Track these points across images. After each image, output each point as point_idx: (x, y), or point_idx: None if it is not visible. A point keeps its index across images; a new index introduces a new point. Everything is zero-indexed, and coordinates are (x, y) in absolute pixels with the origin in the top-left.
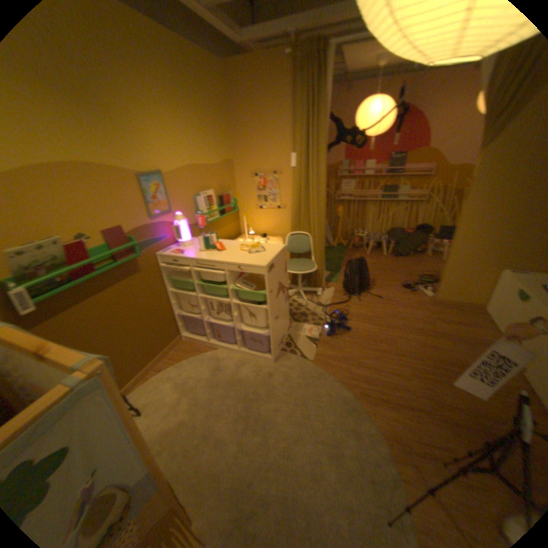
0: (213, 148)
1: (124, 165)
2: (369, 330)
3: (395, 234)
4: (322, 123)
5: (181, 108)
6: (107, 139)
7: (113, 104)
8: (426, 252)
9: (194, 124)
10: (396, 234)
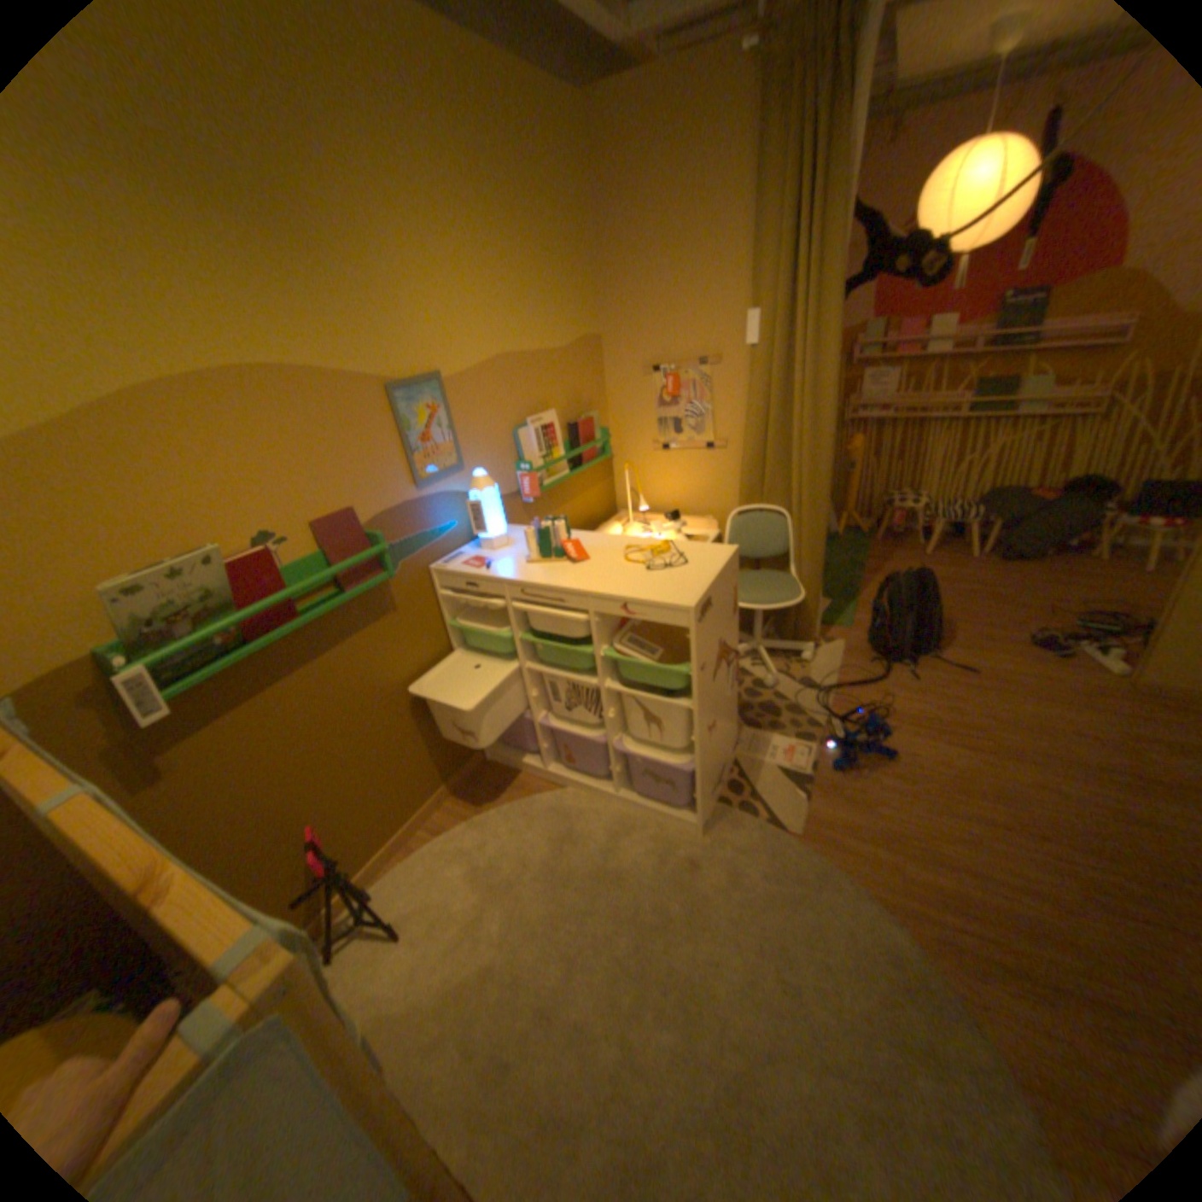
0: (560, 310)
1: (362, 365)
2: (949, 760)
3: (1009, 502)
4: (838, 227)
5: (488, 220)
6: (323, 307)
7: (336, 221)
8: (1097, 550)
9: (518, 255)
10: (1010, 504)
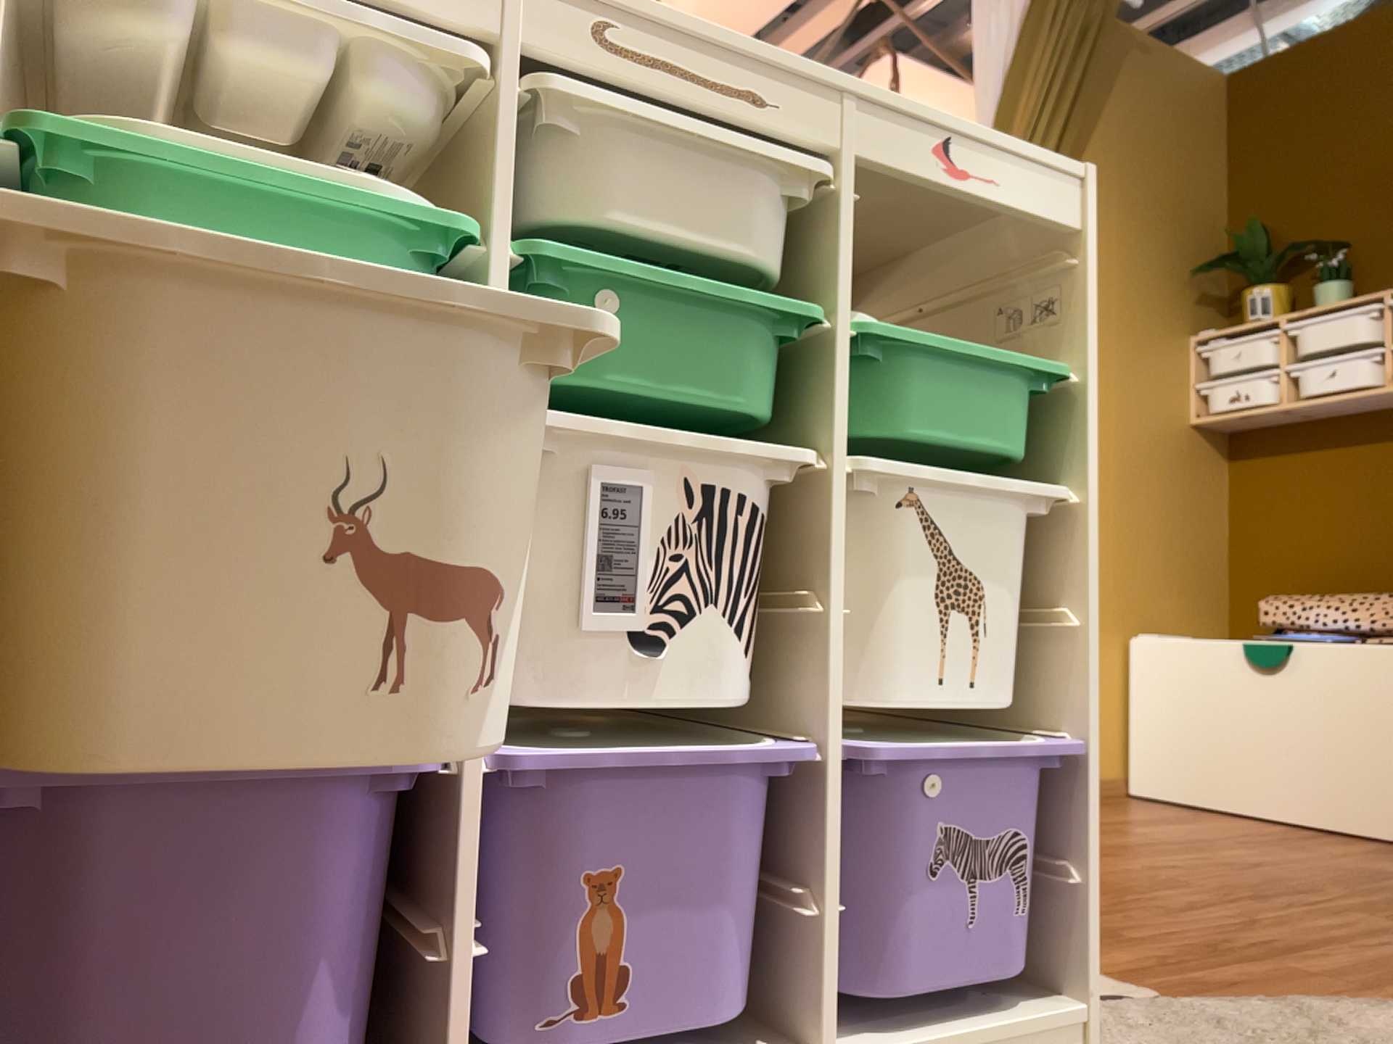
0: None
1: None
2: None
3: None
4: None
5: None
6: None
7: None
8: None
9: None
10: None
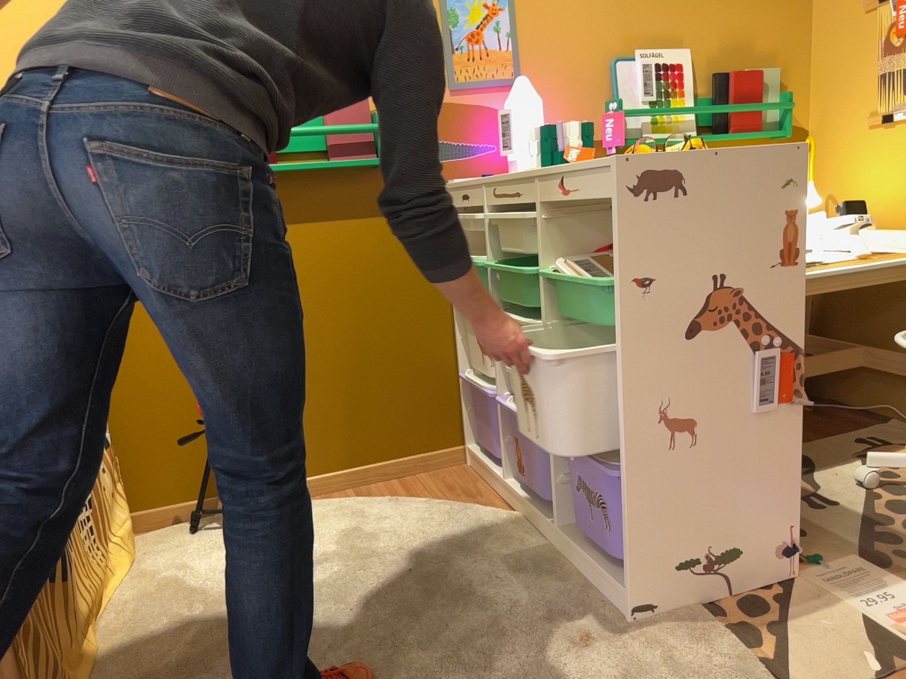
0: None
1: None
2: None
3: None
4: None
5: None
6: None
7: None
8: None
9: None
10: None
